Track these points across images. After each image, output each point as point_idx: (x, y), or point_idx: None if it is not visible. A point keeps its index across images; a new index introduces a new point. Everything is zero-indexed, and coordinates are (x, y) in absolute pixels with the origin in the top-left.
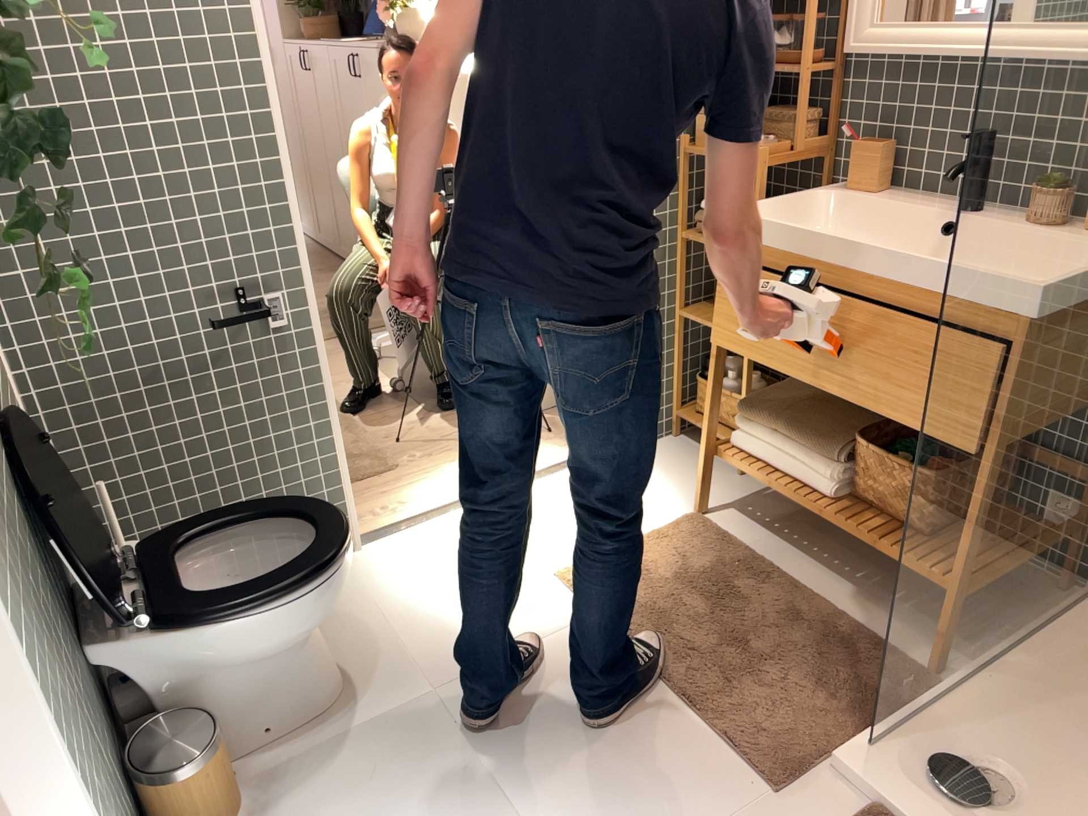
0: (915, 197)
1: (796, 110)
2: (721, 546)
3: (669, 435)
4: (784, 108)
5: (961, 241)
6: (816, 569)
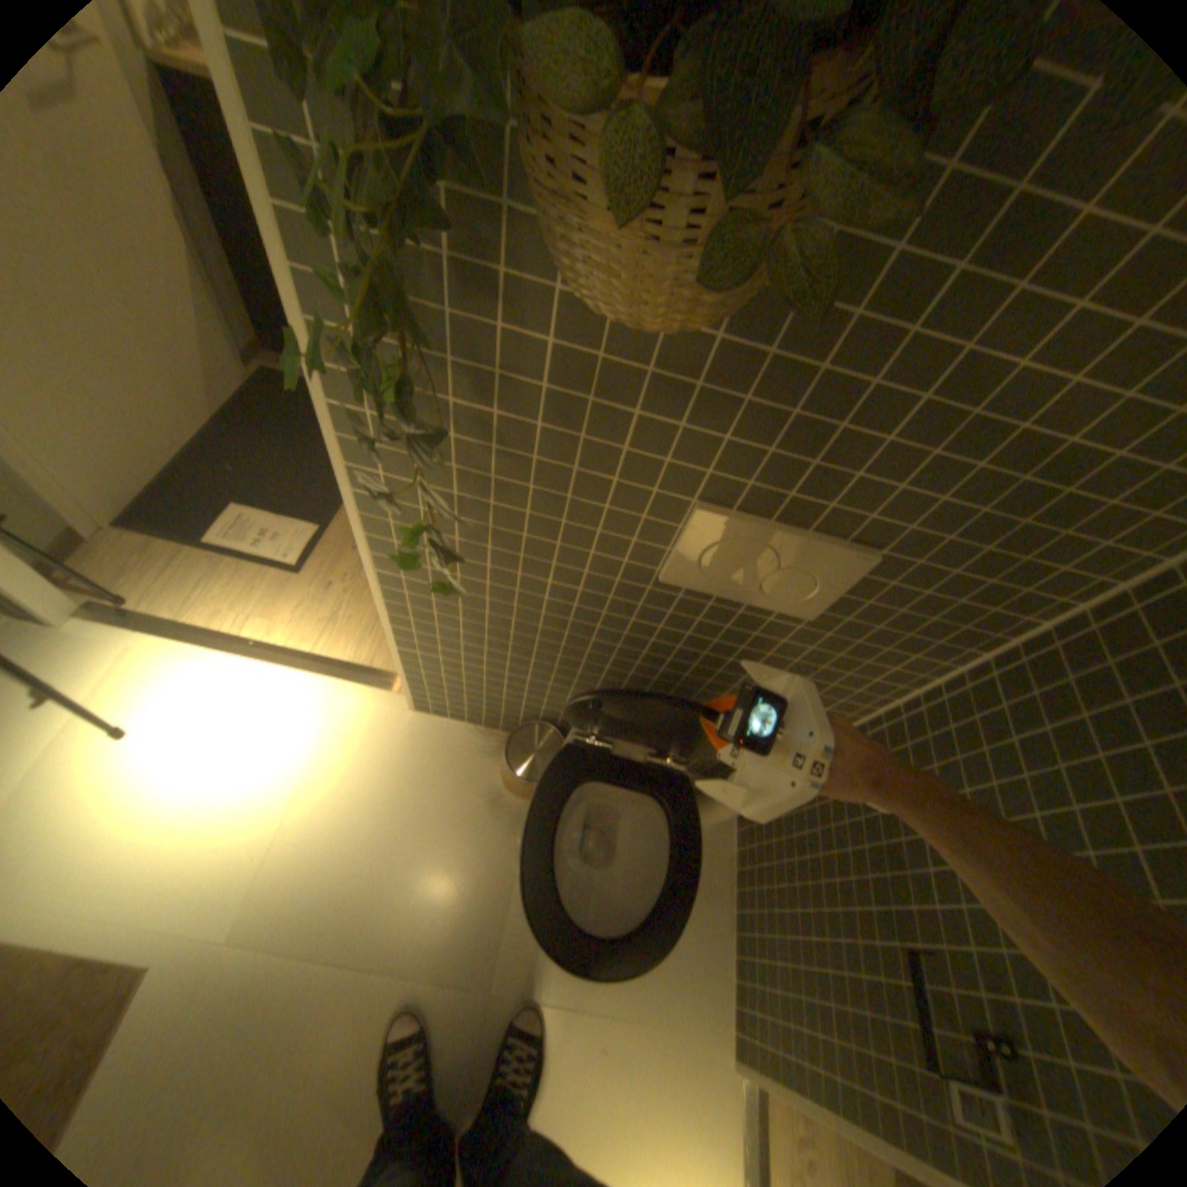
0: None
1: None
2: None
3: None
4: None
5: None
6: None
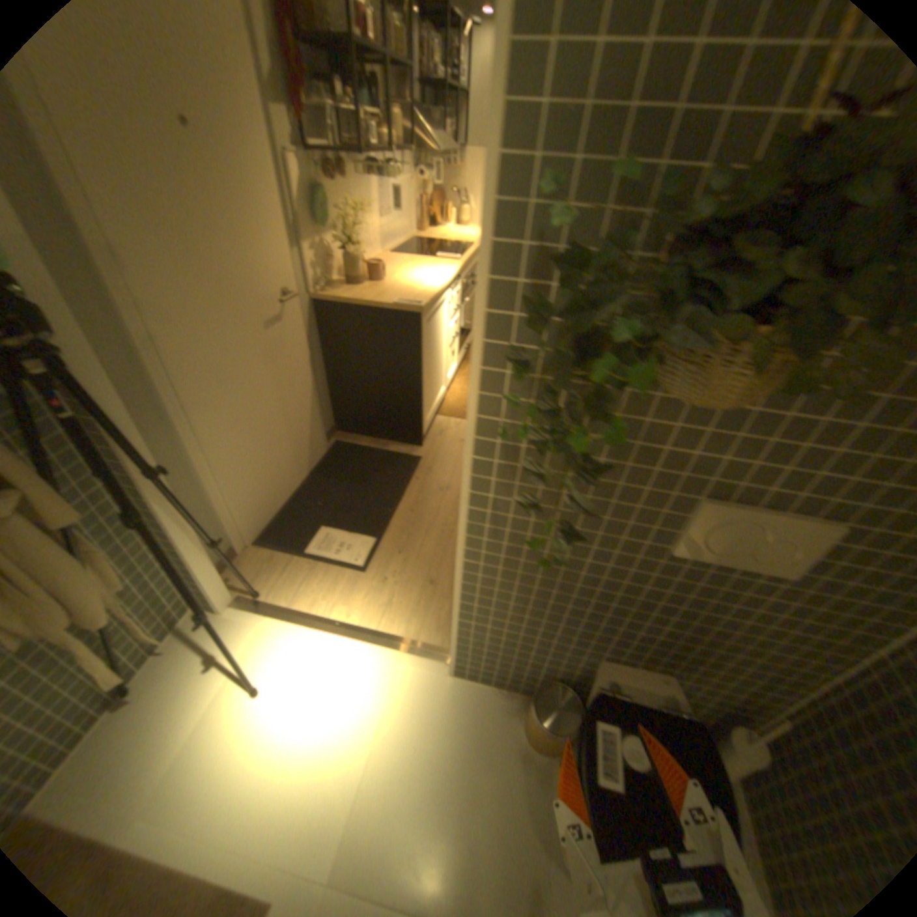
0: None
1: None
2: None
3: None
4: None
5: None
6: None
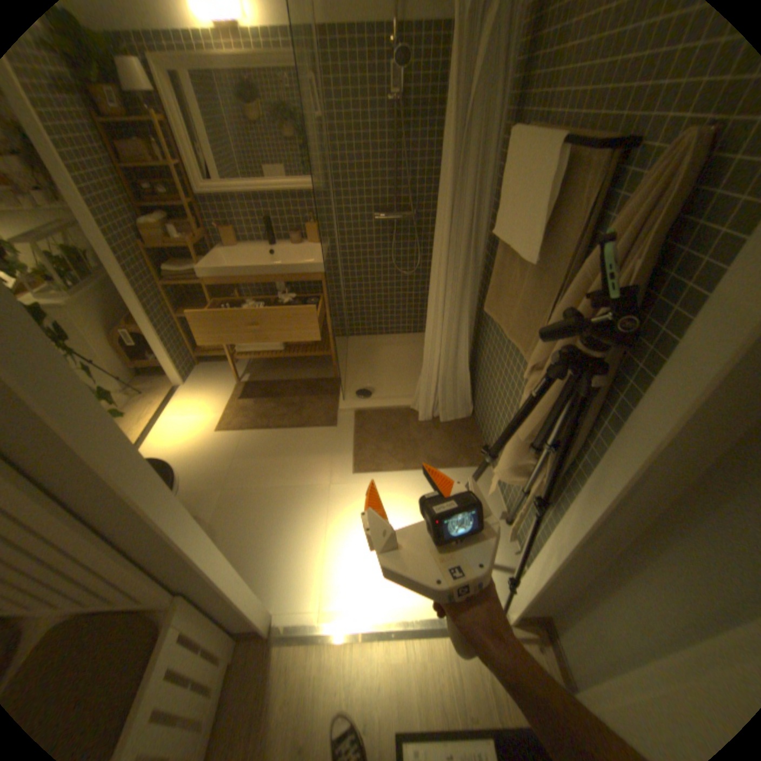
0: (247, 244)
1: (178, 219)
2: (256, 386)
3: (195, 367)
4: (172, 219)
5: (276, 255)
6: (287, 374)
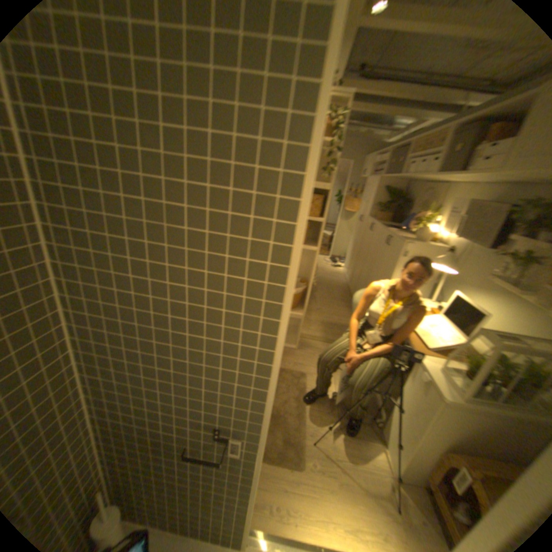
0: None
1: None
2: None
3: None
4: None
5: None
6: None
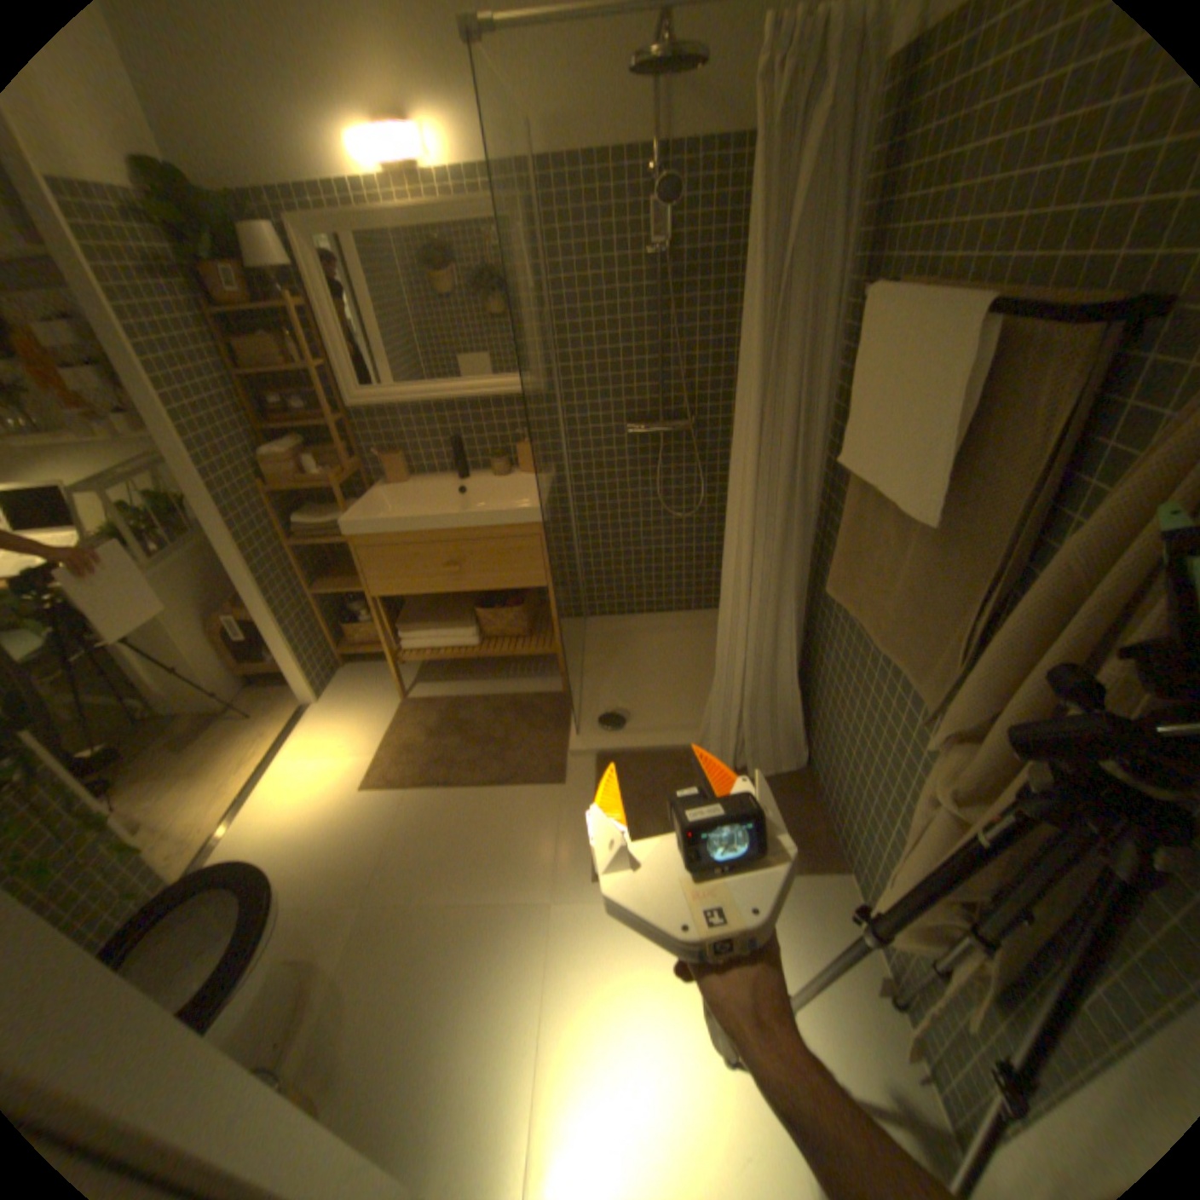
0: (426, 478)
1: (322, 444)
2: (432, 706)
3: (338, 670)
4: (312, 445)
5: (470, 494)
6: (485, 685)
